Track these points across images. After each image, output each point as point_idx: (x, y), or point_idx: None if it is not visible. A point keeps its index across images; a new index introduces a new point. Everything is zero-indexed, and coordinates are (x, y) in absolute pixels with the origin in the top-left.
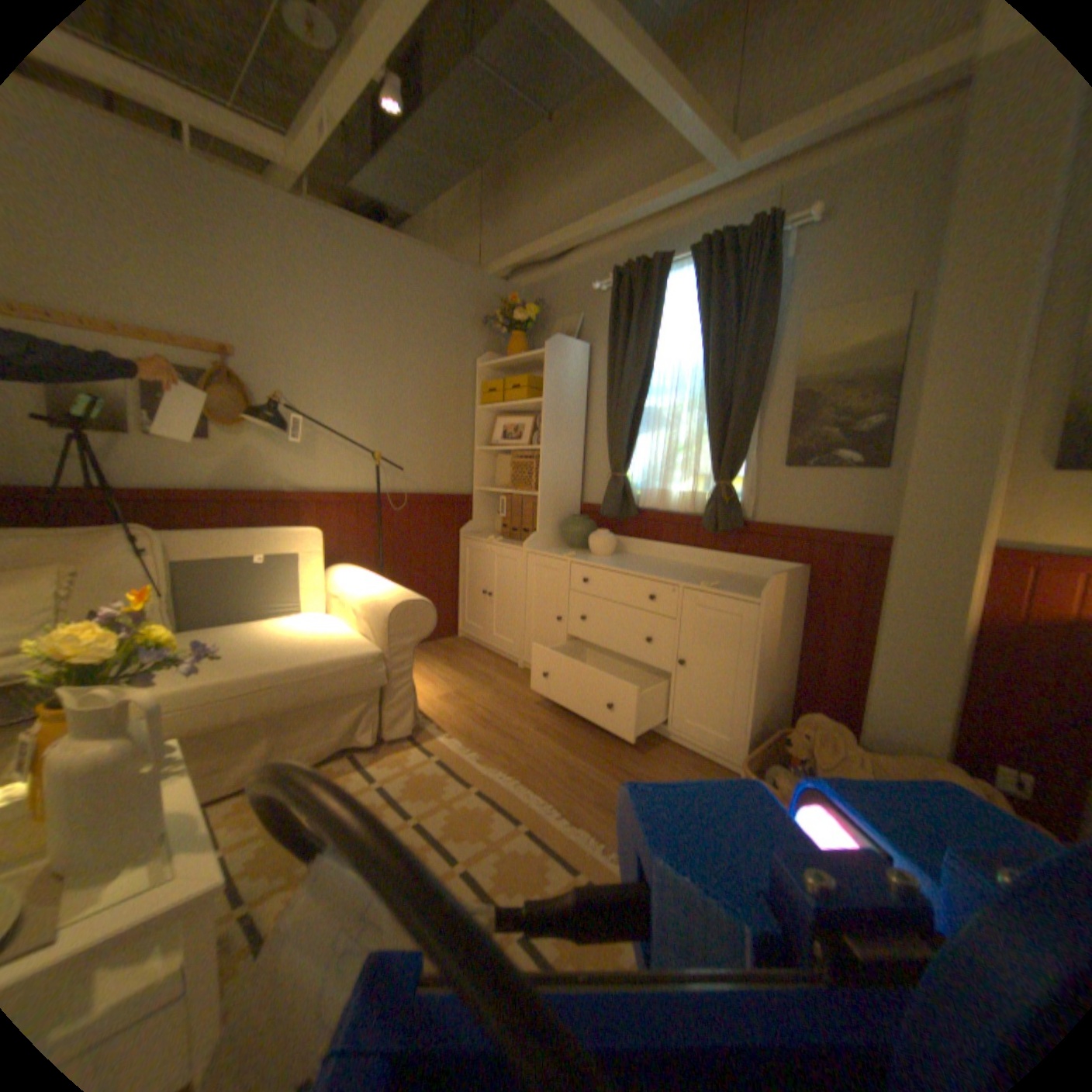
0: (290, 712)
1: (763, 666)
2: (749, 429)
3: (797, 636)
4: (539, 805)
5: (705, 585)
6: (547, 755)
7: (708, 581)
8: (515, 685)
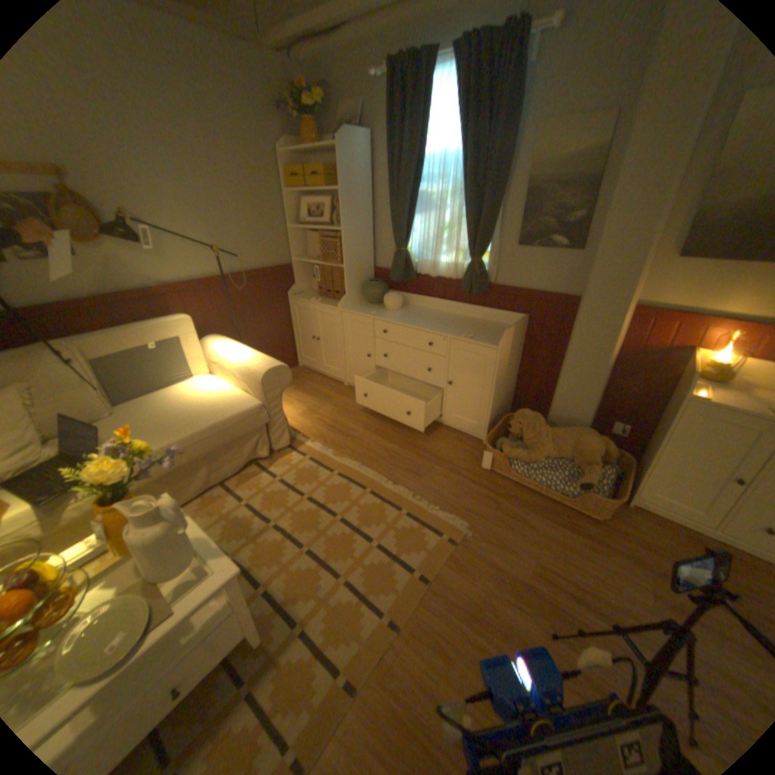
0: (215, 450)
1: (497, 384)
2: (494, 219)
3: (517, 359)
4: (374, 475)
5: (464, 337)
6: (373, 444)
7: (465, 331)
8: (345, 399)
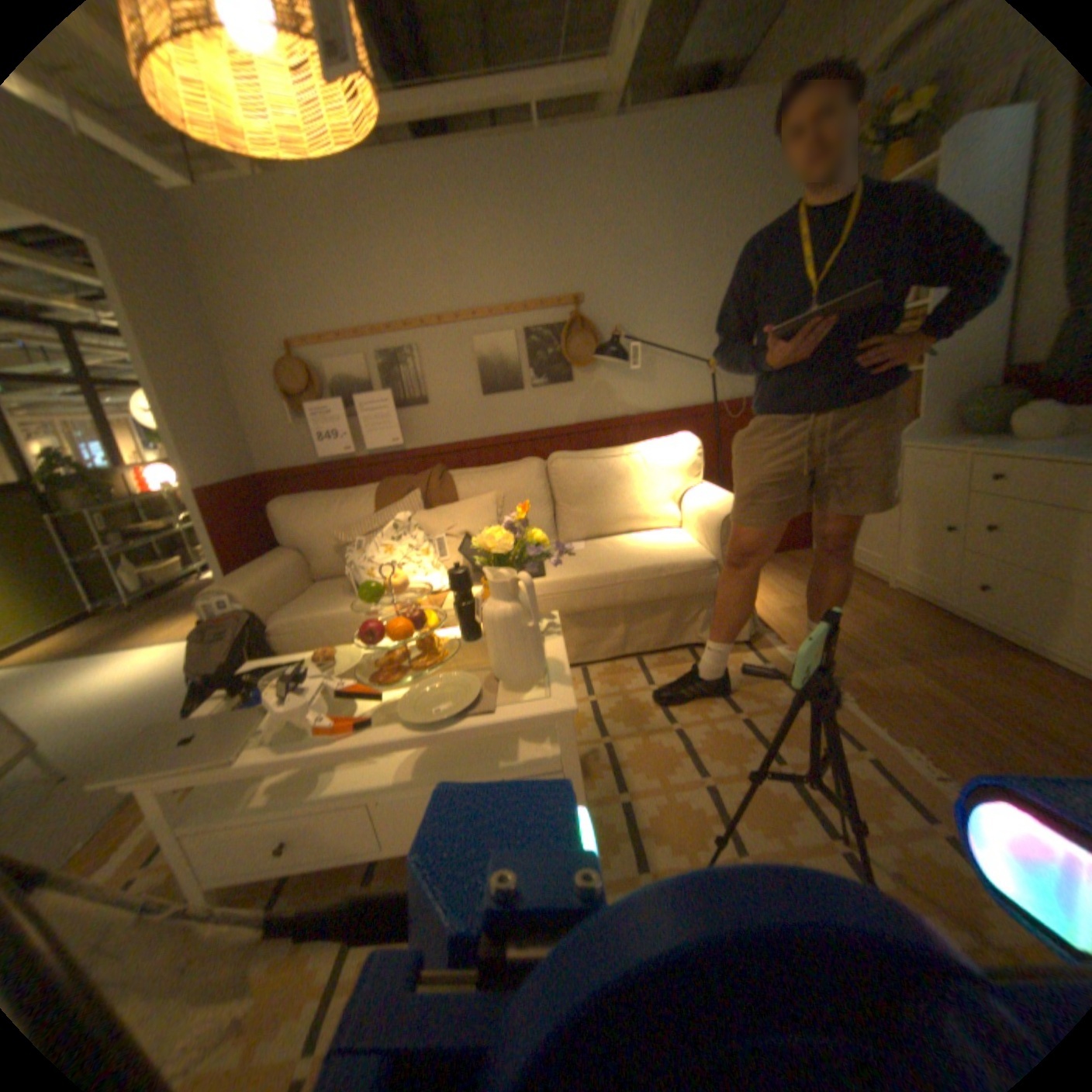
0: (639, 603)
1: None
2: None
3: None
4: (896, 739)
5: None
6: (918, 689)
7: None
8: (883, 606)
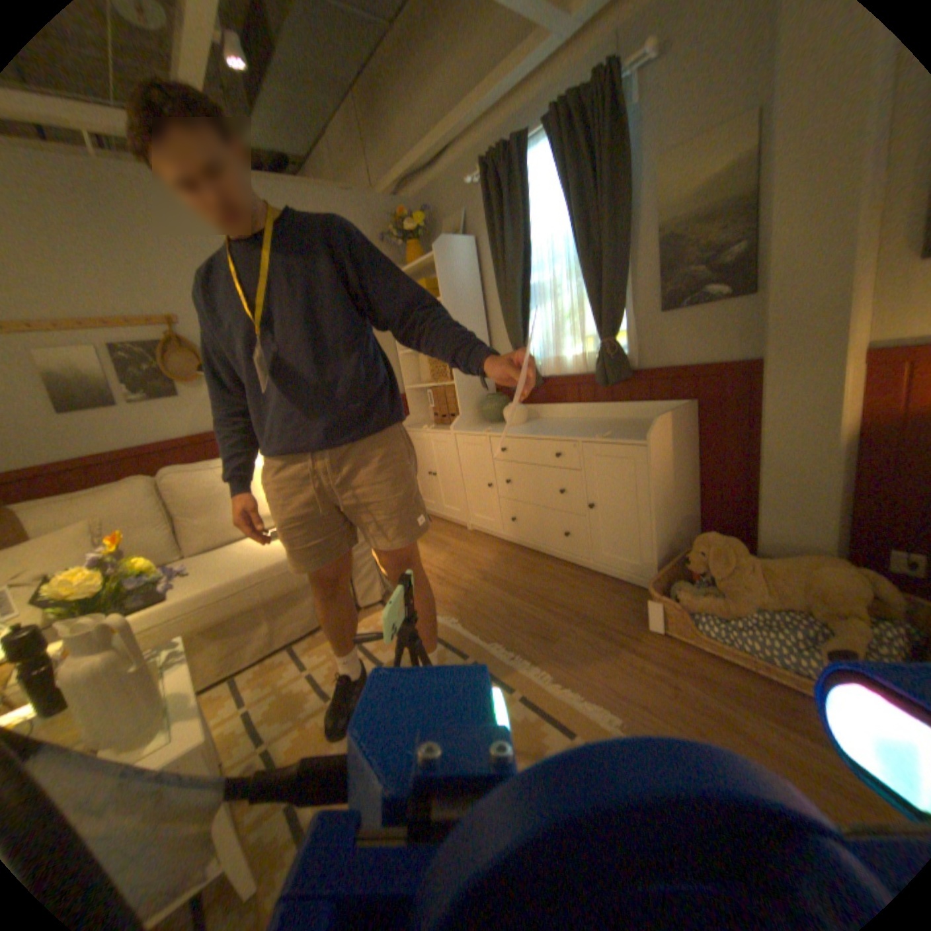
0: (279, 597)
1: (660, 497)
2: (623, 284)
3: (694, 465)
4: (484, 640)
5: (600, 436)
6: (491, 598)
7: (605, 431)
8: (465, 544)
